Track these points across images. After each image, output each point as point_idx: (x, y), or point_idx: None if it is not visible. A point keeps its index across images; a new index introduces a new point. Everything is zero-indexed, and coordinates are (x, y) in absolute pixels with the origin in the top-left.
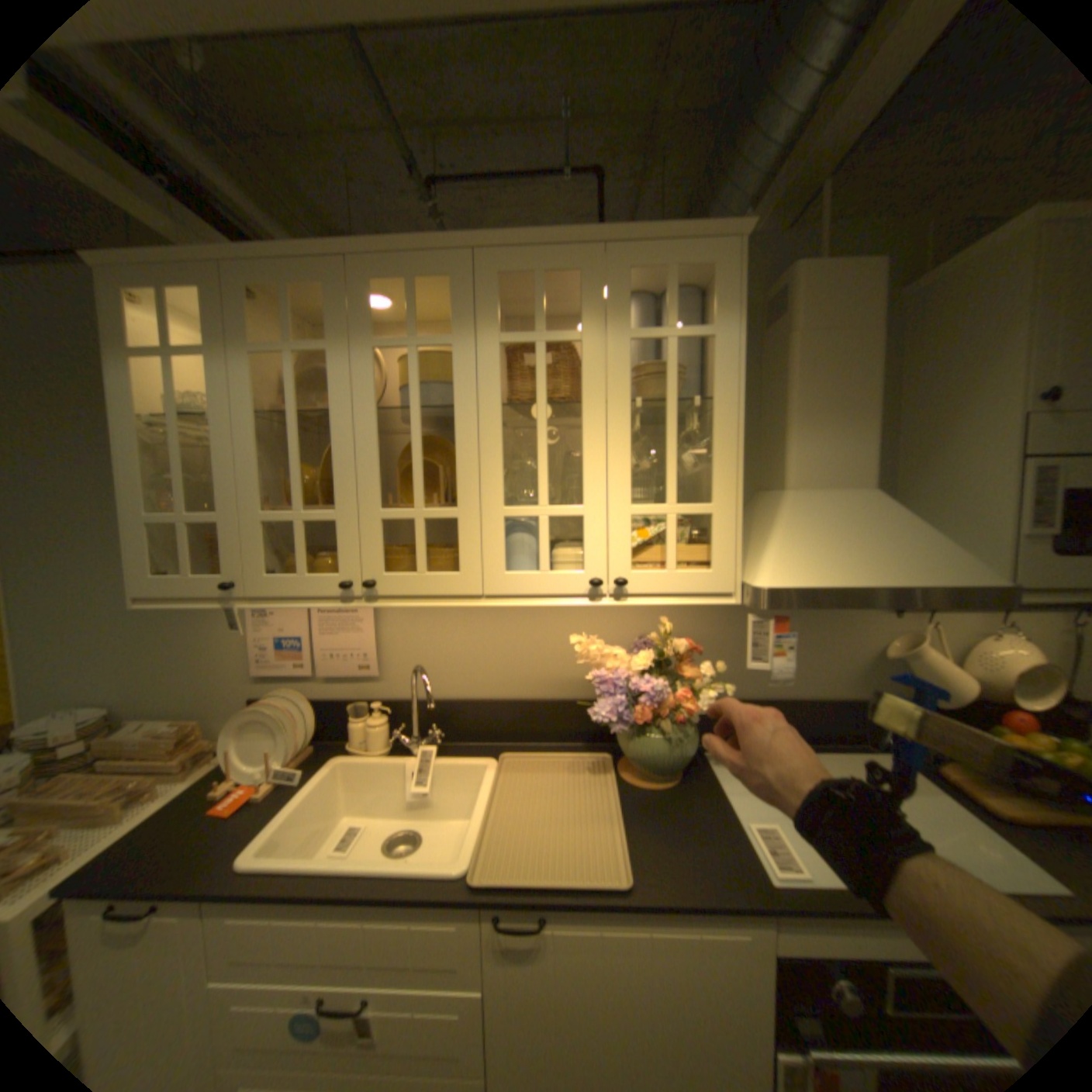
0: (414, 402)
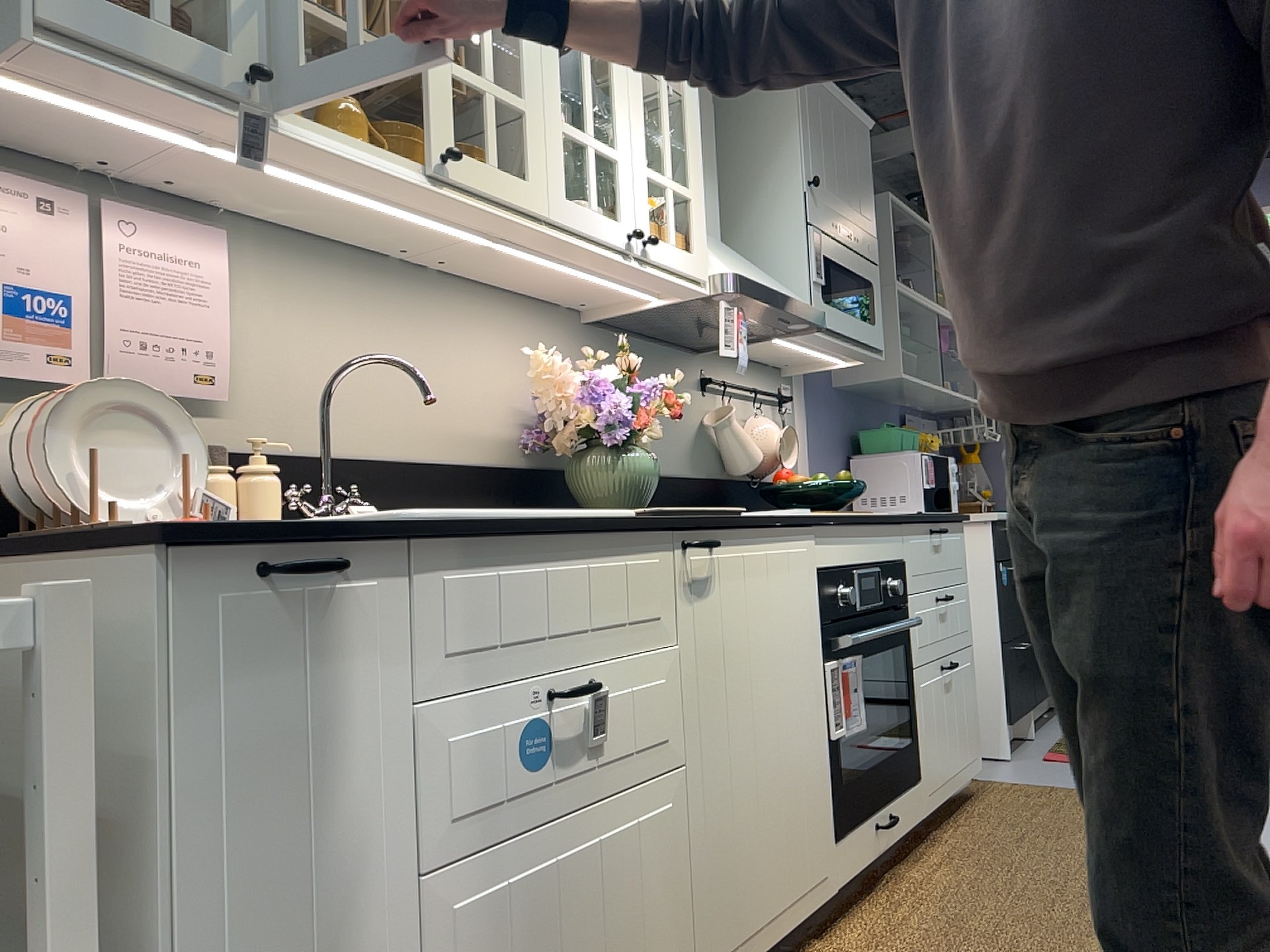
0: None
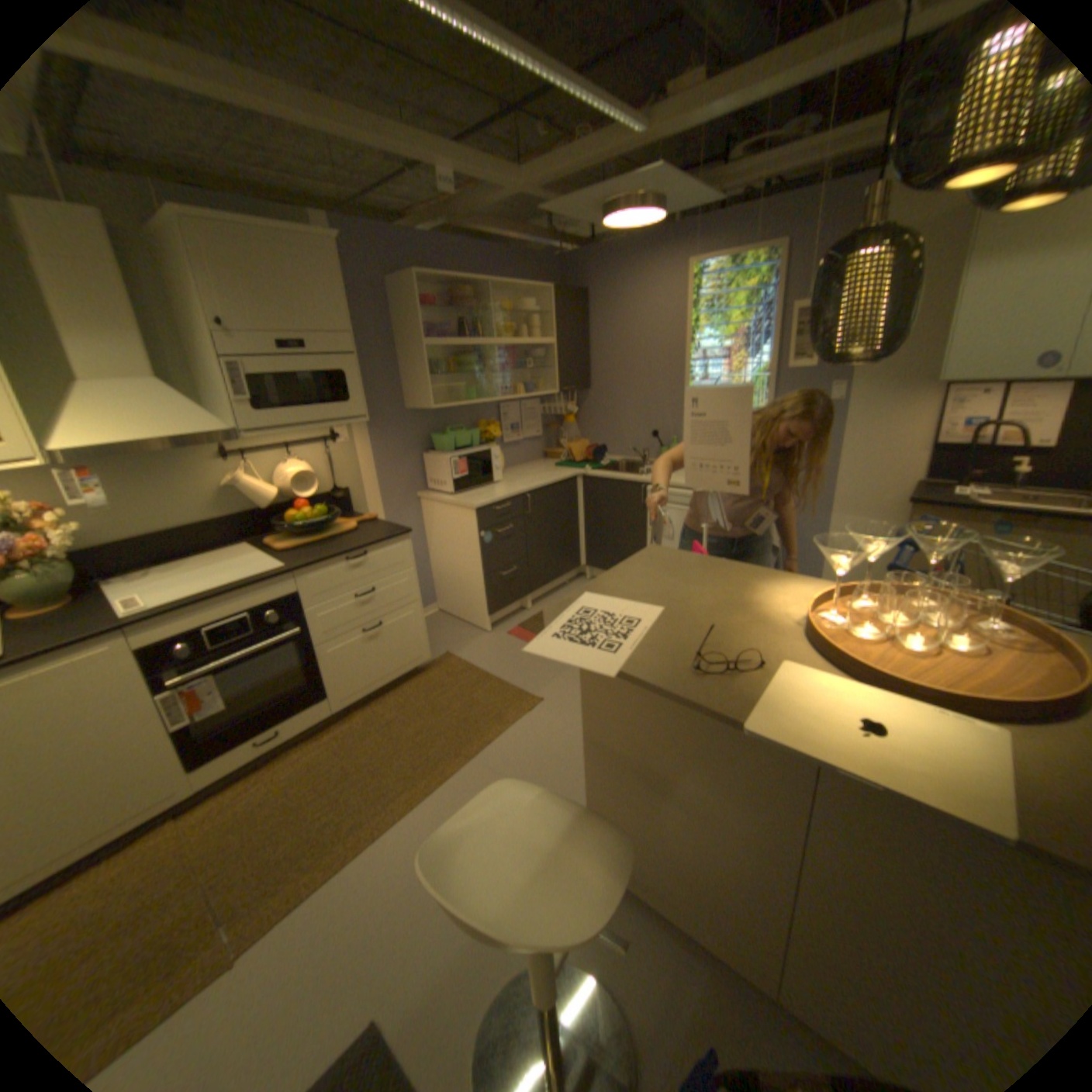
0: None
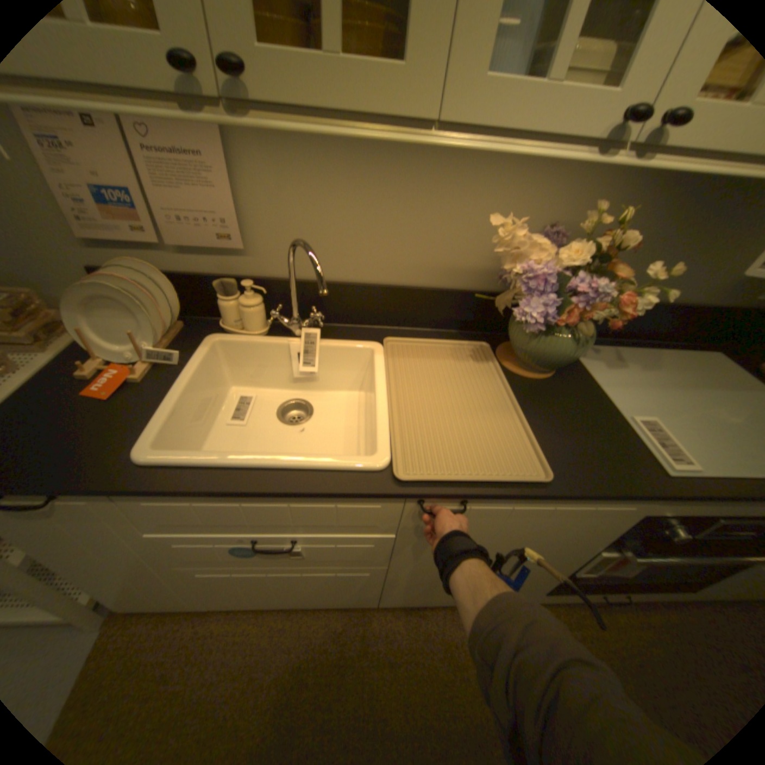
0: None
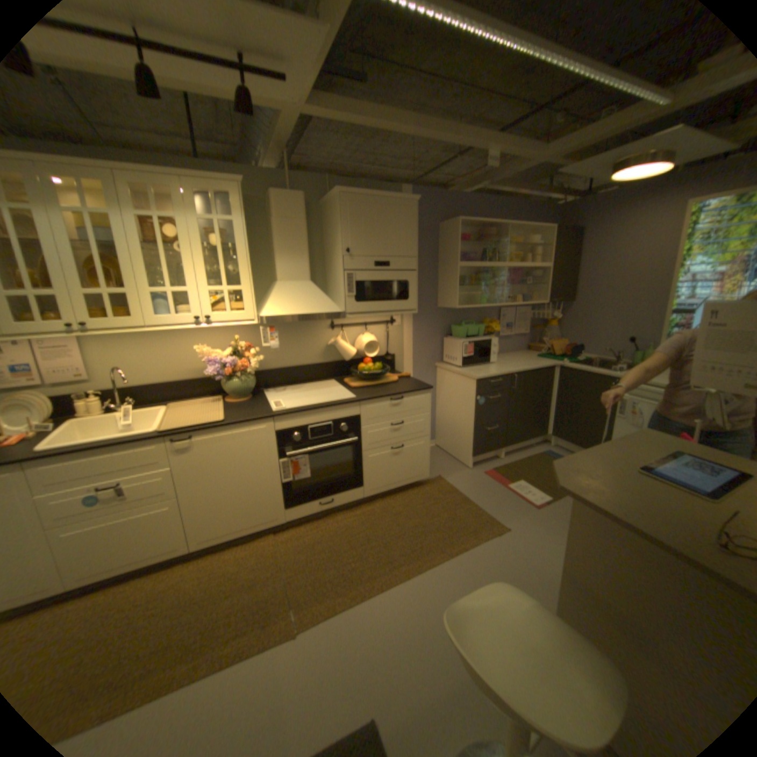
0: (88, 236)
